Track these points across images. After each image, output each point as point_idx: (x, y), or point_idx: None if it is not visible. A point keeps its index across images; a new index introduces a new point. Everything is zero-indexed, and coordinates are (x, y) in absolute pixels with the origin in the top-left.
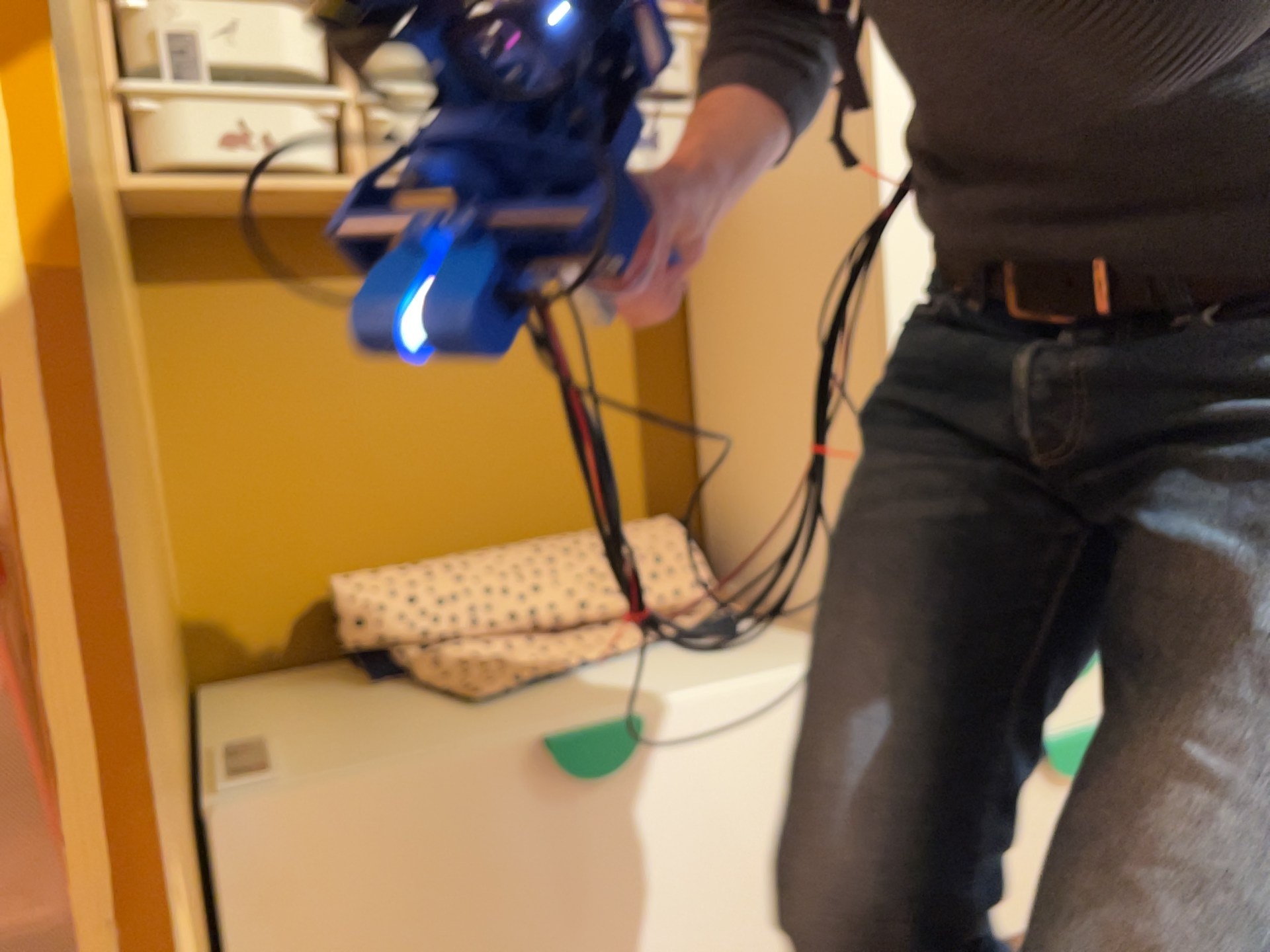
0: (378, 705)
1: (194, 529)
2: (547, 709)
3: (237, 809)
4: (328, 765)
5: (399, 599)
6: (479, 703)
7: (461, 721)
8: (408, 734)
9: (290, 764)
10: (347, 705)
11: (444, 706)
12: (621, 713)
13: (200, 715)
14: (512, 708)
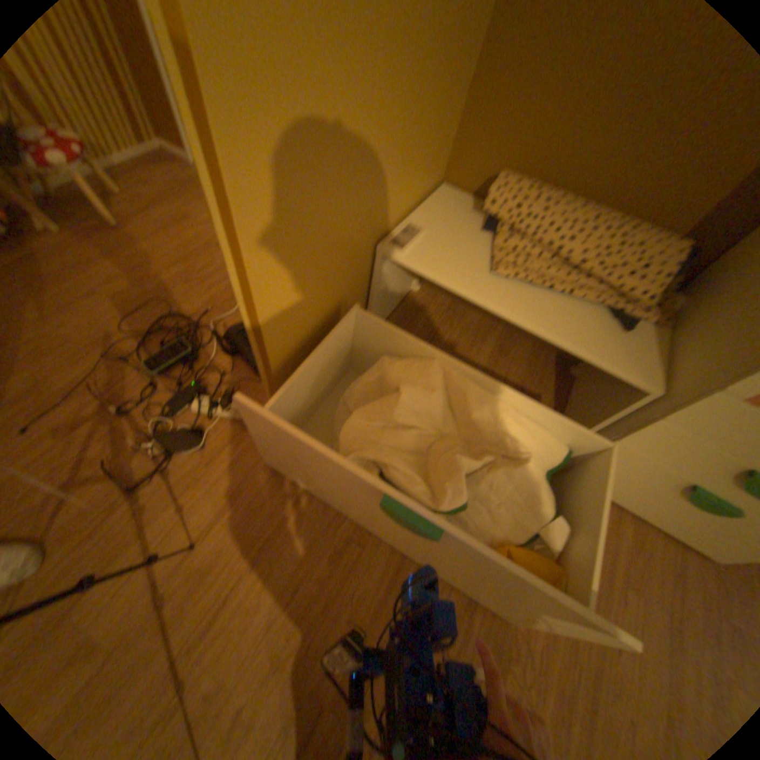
0: (471, 241)
1: (476, 105)
2: (509, 294)
3: (387, 251)
4: (423, 257)
5: (515, 200)
6: (494, 271)
7: (479, 273)
8: (458, 264)
9: (416, 246)
10: (464, 231)
11: (485, 261)
12: (526, 321)
13: (427, 198)
14: (500, 283)
